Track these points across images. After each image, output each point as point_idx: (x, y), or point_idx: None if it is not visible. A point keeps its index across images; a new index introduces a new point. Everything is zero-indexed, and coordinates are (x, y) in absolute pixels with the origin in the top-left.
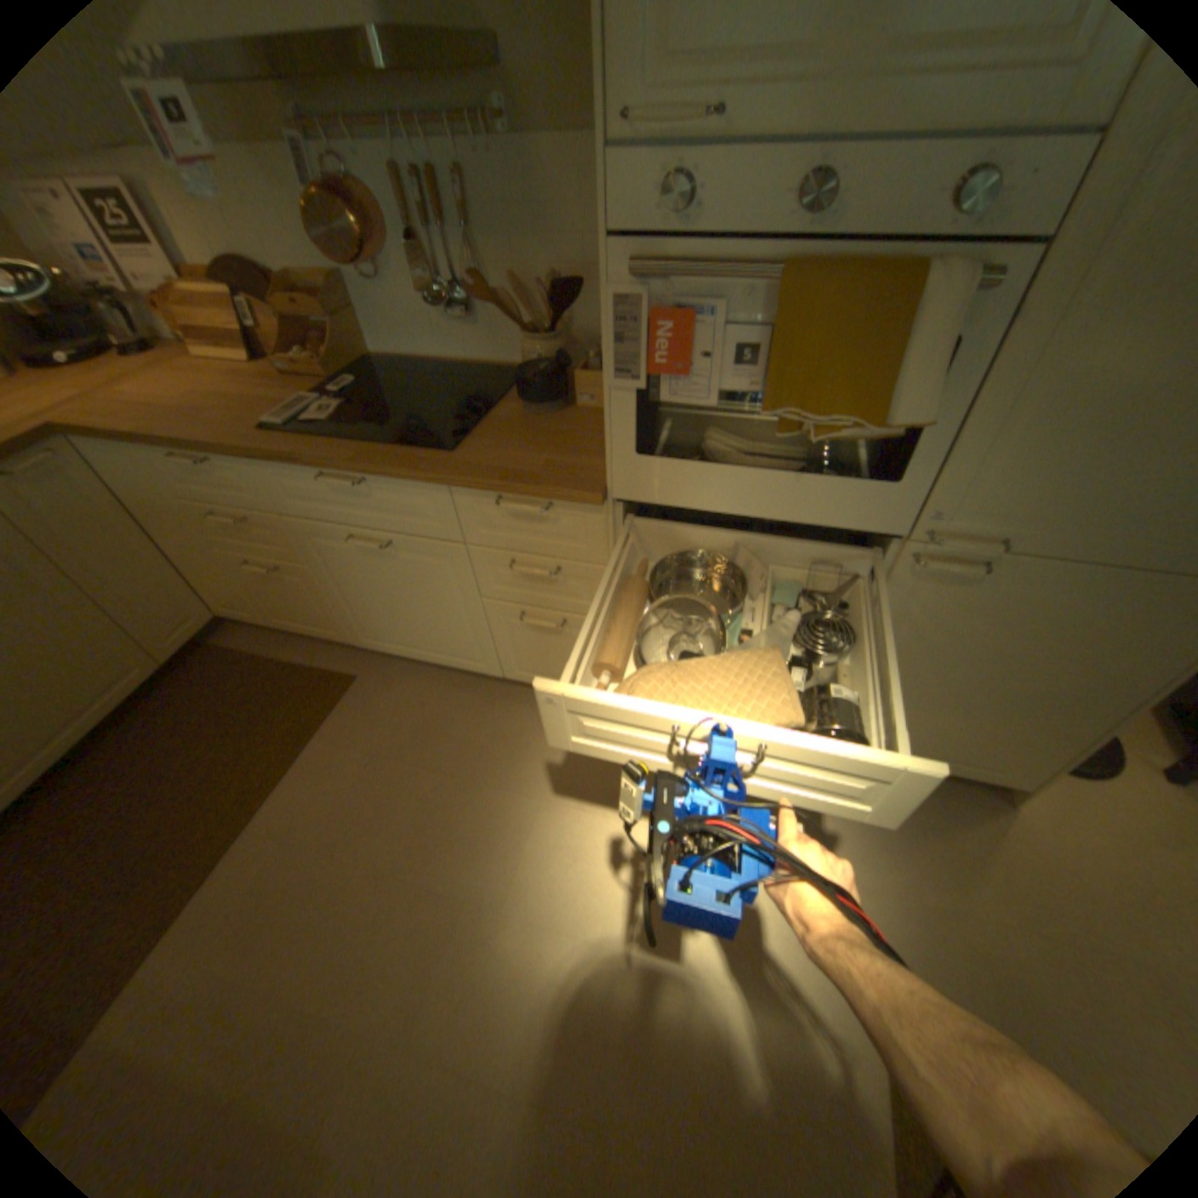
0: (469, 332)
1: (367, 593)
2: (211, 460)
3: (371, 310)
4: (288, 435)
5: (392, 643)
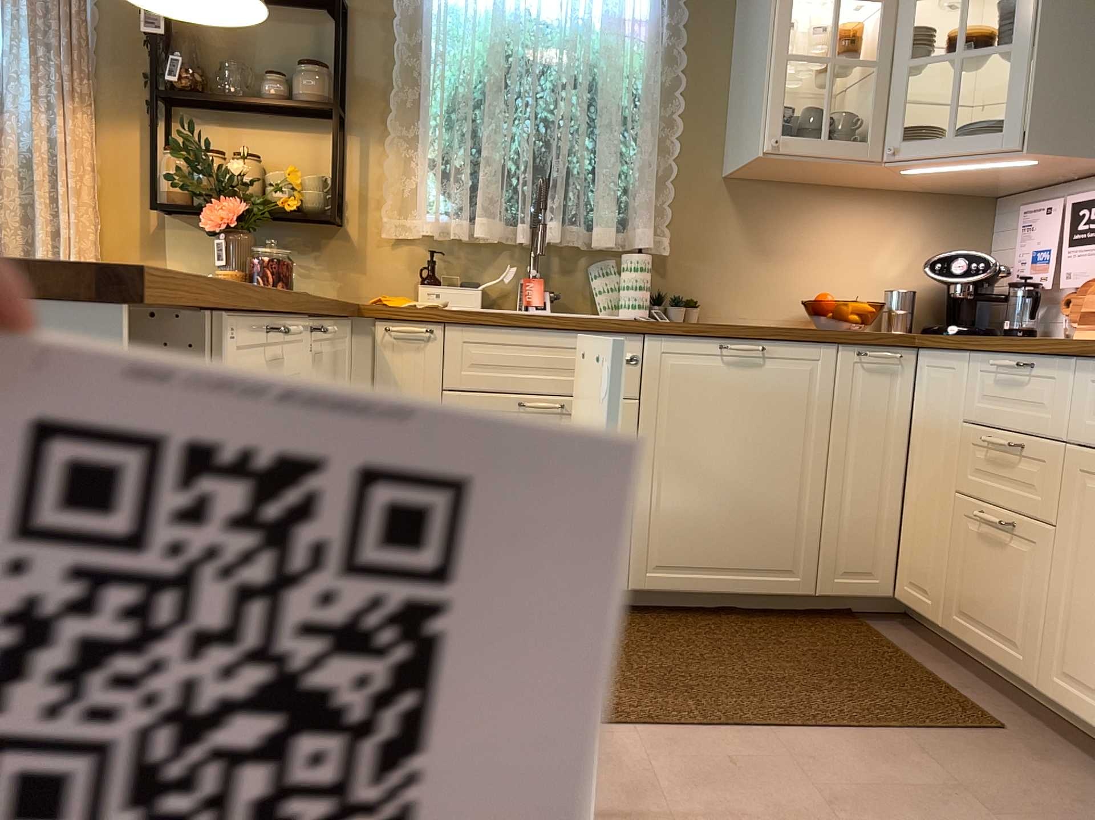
0: None
1: None
2: (1039, 366)
3: None
4: None
5: None
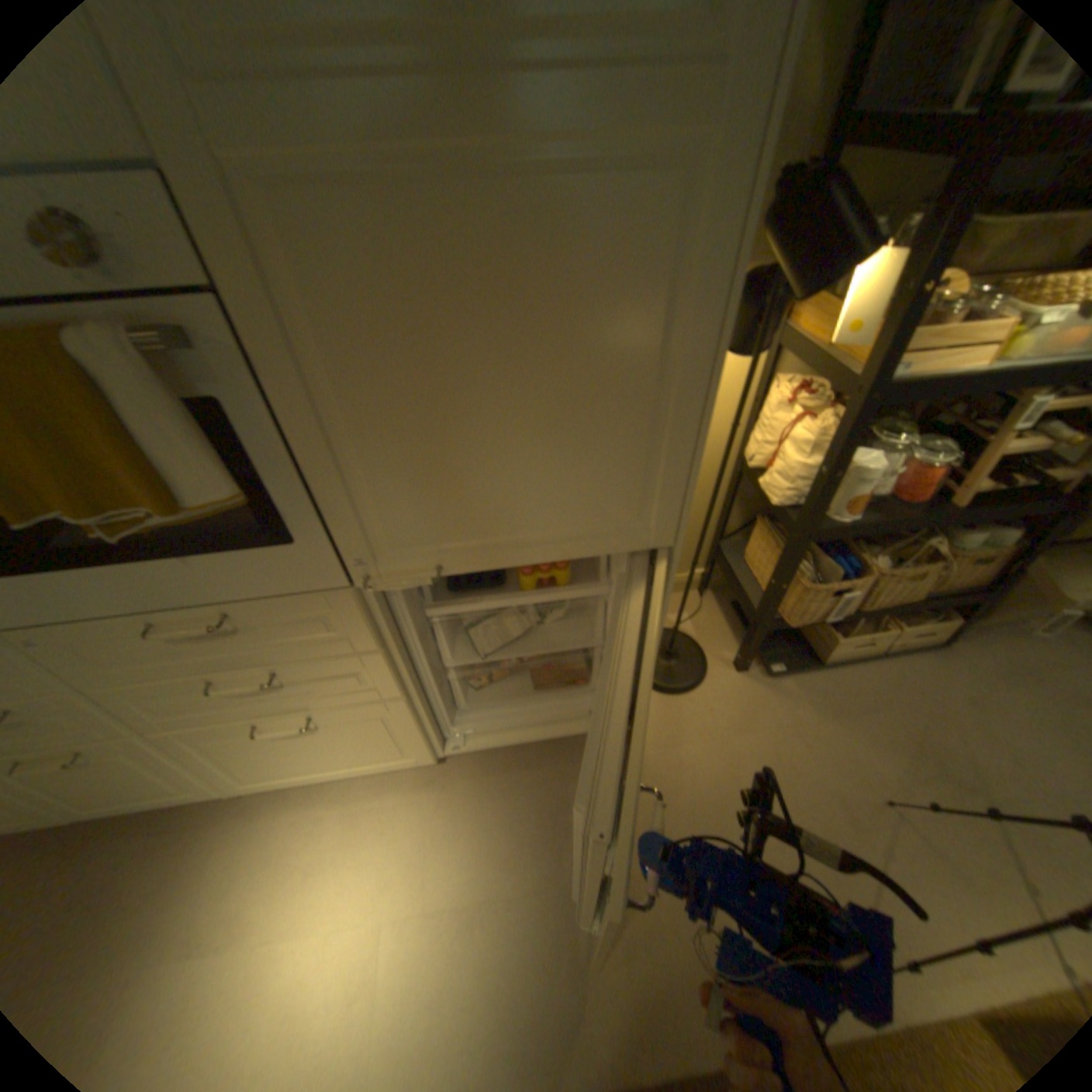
0: None
1: None
2: None
3: None
4: None
5: None
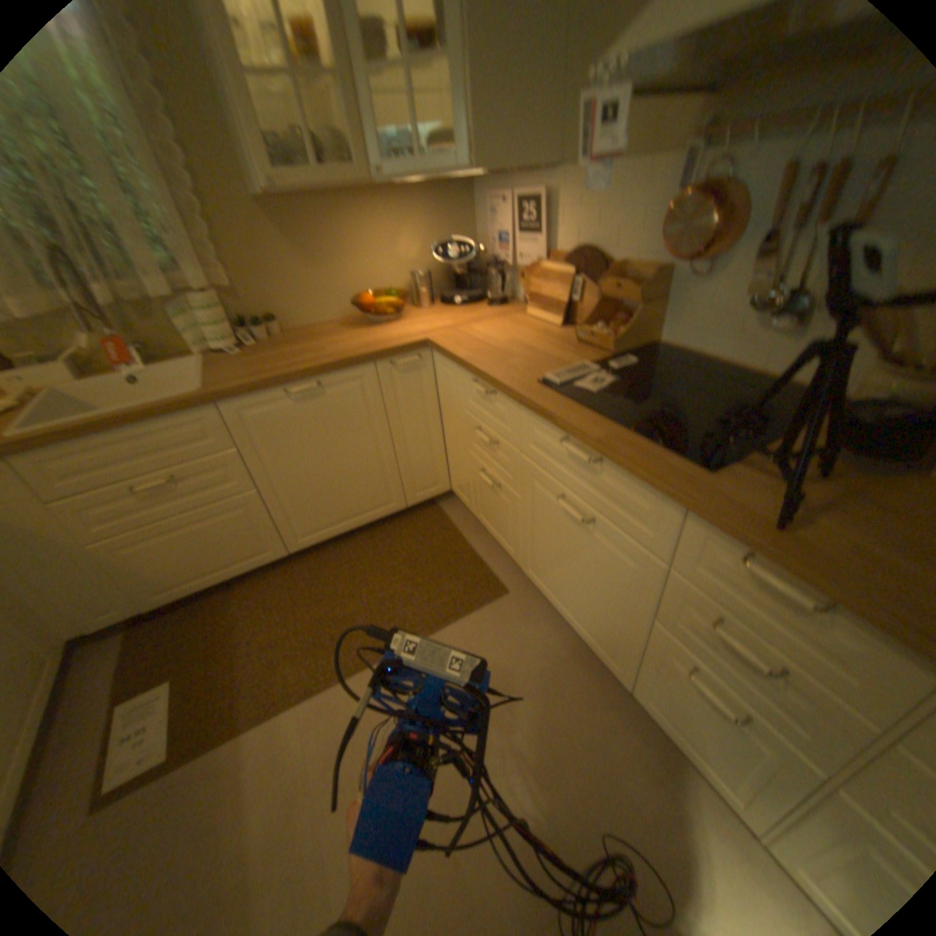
0: (791, 345)
1: (552, 543)
2: (498, 394)
3: (687, 304)
4: (561, 395)
5: (549, 590)
